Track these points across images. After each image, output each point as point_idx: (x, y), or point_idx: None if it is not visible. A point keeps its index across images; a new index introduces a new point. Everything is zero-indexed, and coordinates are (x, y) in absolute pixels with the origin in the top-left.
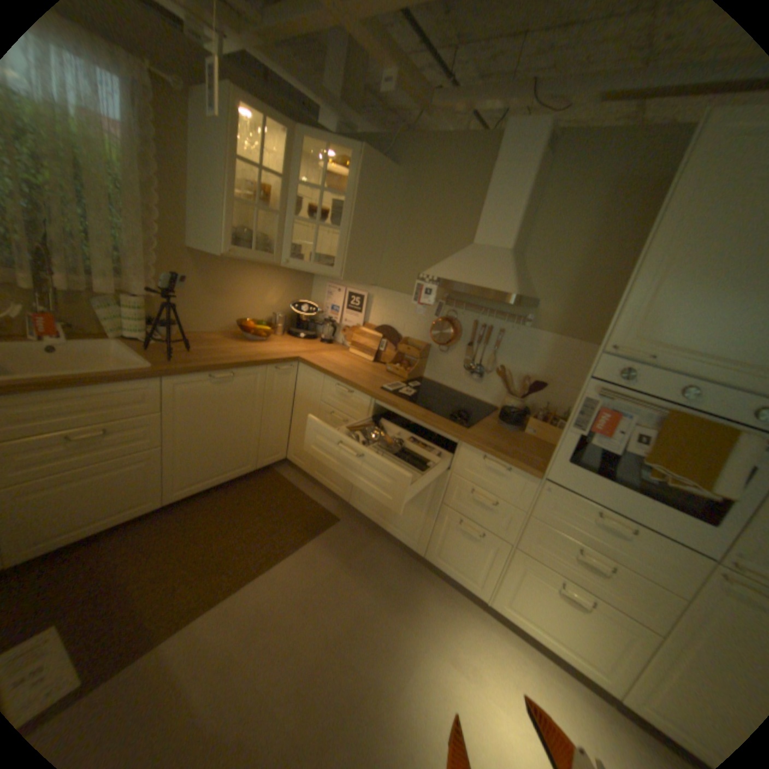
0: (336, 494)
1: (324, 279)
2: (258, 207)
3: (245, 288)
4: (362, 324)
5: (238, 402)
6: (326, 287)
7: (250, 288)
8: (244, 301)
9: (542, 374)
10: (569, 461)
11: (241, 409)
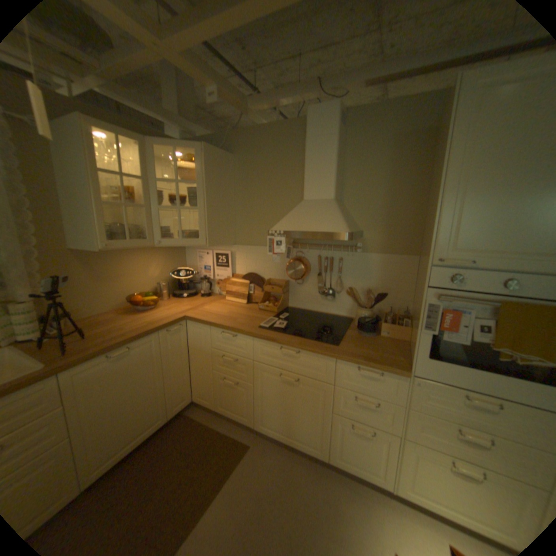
0: (241, 423)
1: (194, 247)
2: (127, 204)
3: (129, 268)
4: (231, 275)
5: (138, 370)
6: (197, 253)
7: (134, 268)
8: (130, 279)
9: (379, 285)
10: (428, 357)
11: (142, 374)
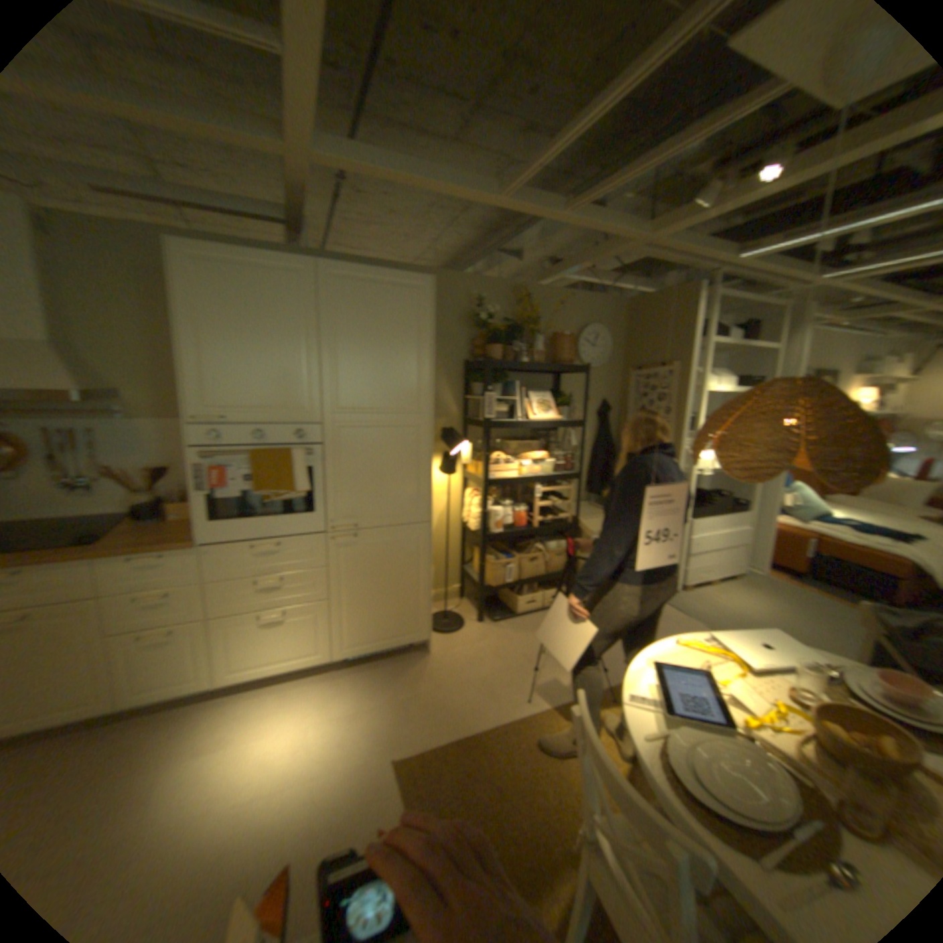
0: None
1: None
2: None
3: None
4: None
5: None
6: None
7: None
8: None
9: (156, 461)
10: (203, 521)
11: None
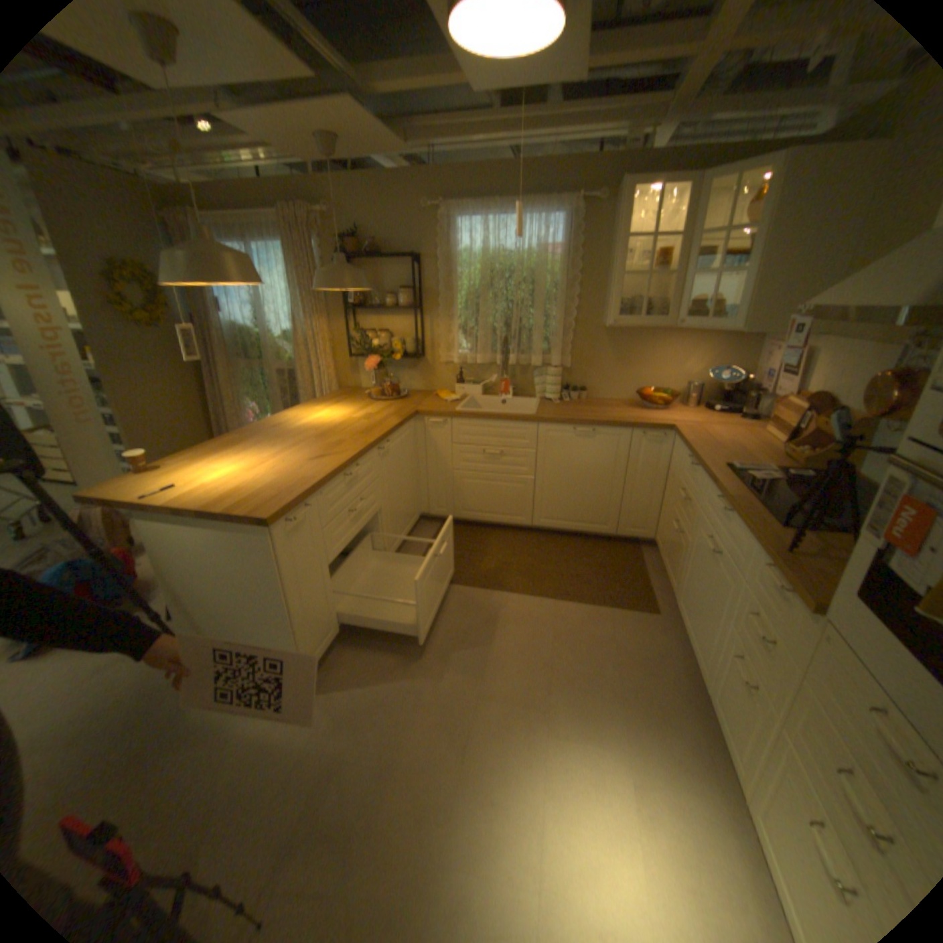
0: (672, 589)
1: (775, 335)
2: (667, 269)
3: (659, 355)
4: (796, 391)
5: (598, 458)
6: (768, 345)
7: (665, 355)
8: (656, 369)
9: None
10: (857, 594)
11: (602, 465)
